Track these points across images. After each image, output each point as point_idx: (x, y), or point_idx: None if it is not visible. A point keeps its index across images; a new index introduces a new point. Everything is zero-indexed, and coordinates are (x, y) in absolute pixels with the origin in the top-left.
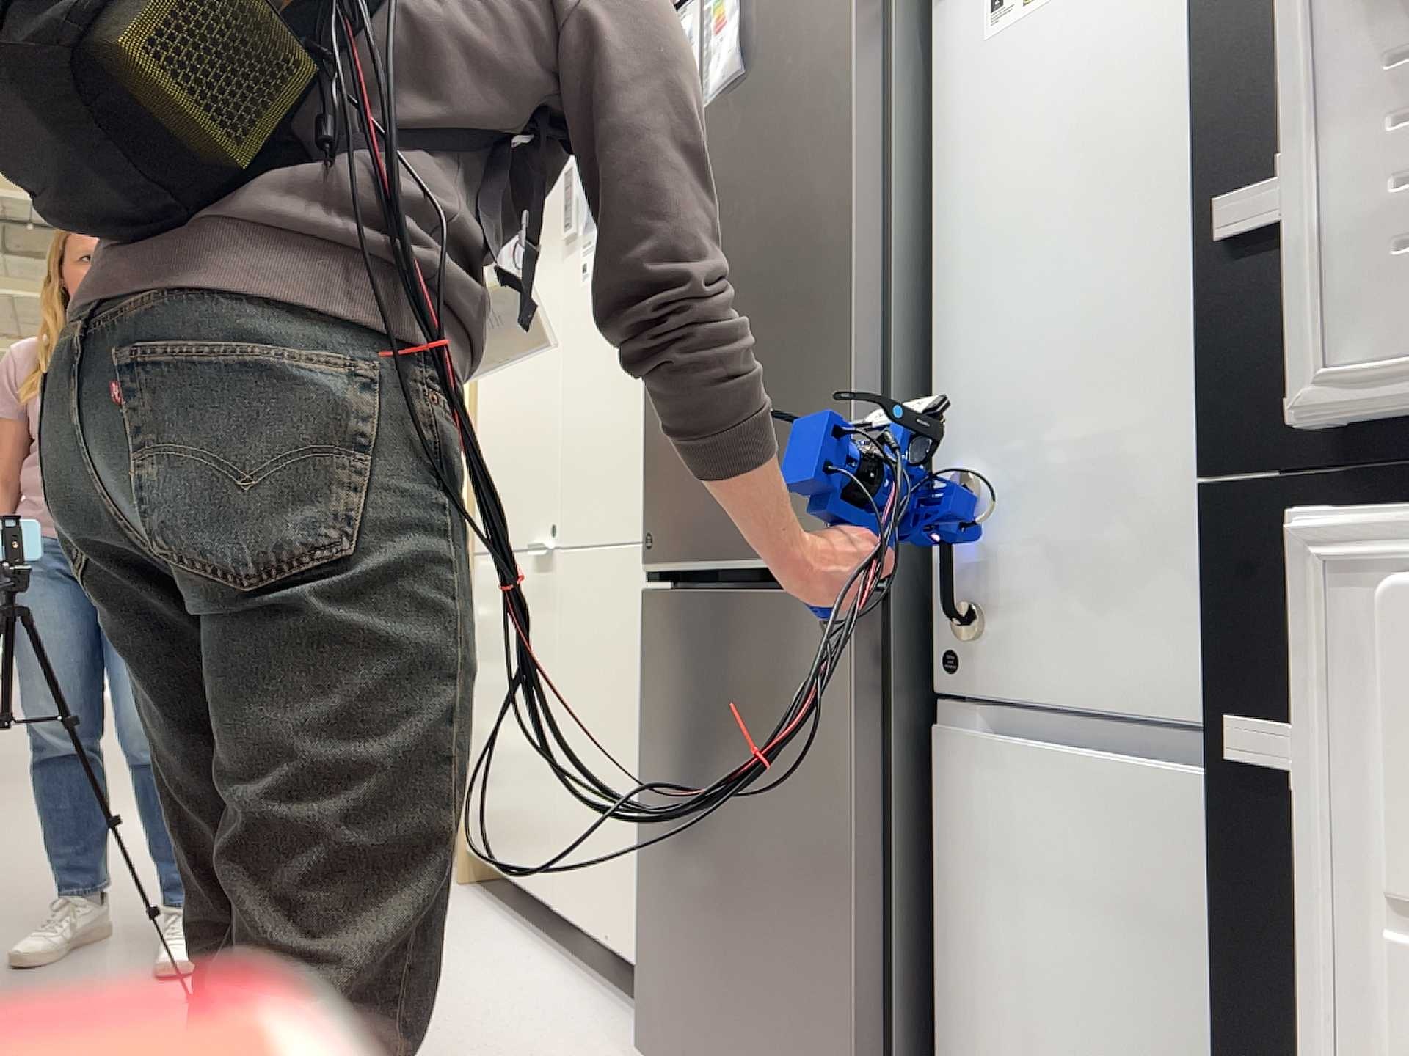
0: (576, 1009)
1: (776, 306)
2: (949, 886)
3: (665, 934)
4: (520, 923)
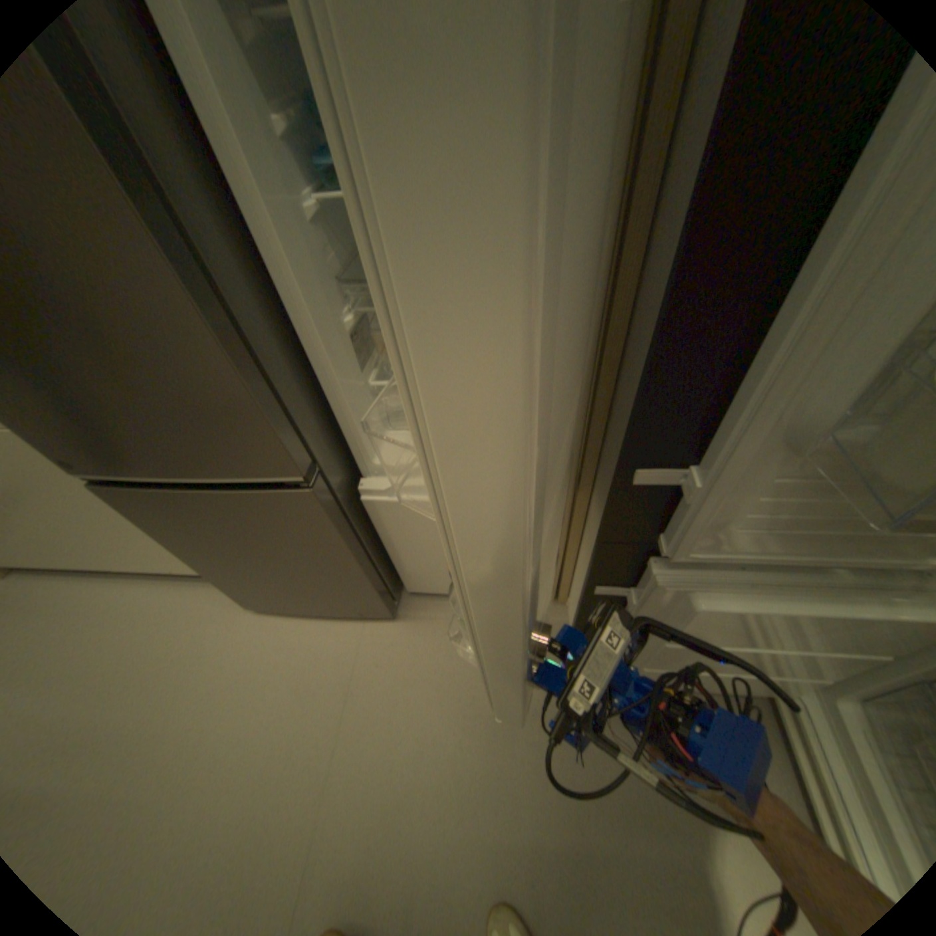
0: (180, 603)
1: (102, 331)
2: (380, 533)
3: (232, 582)
4: (81, 577)
